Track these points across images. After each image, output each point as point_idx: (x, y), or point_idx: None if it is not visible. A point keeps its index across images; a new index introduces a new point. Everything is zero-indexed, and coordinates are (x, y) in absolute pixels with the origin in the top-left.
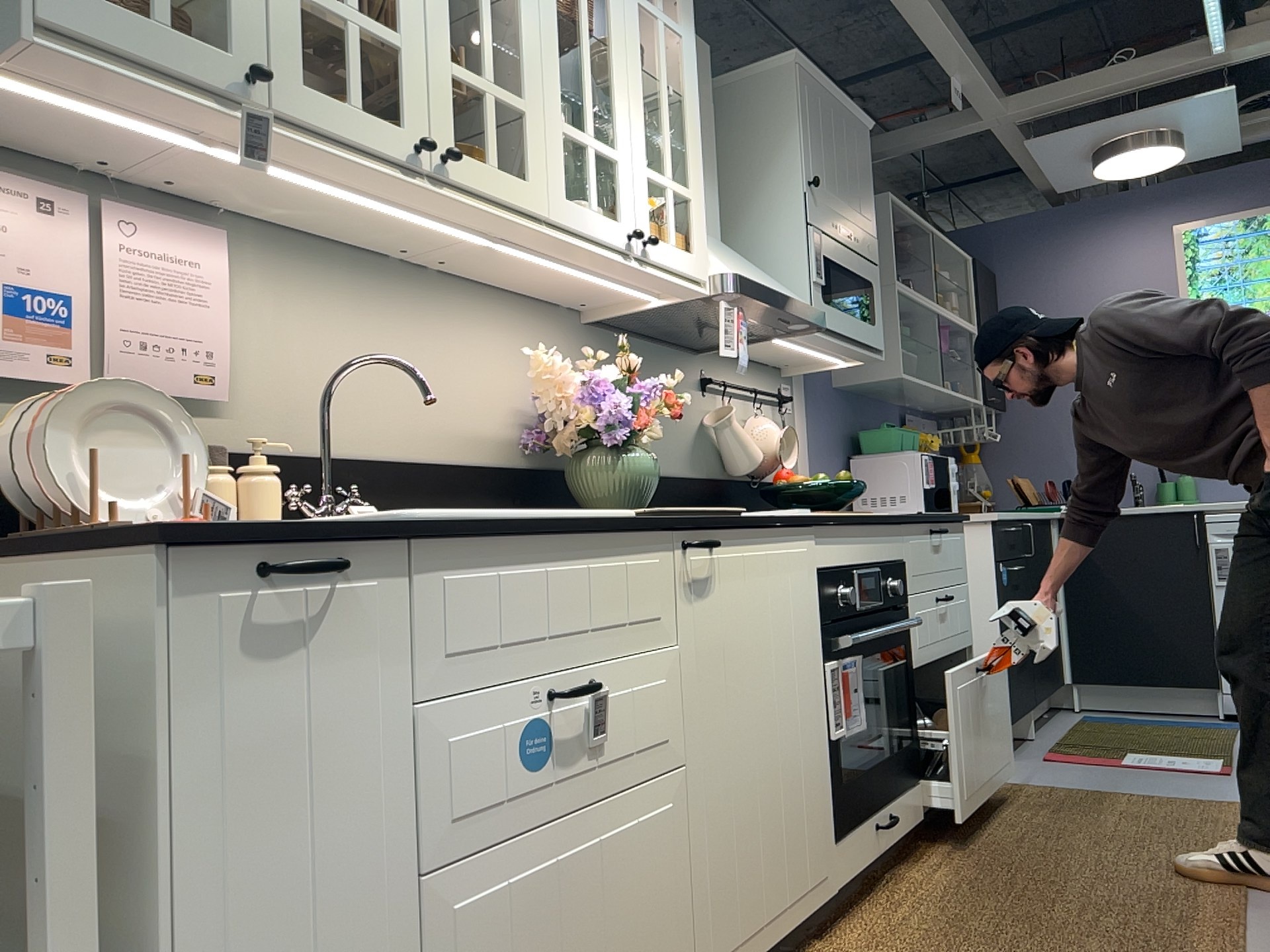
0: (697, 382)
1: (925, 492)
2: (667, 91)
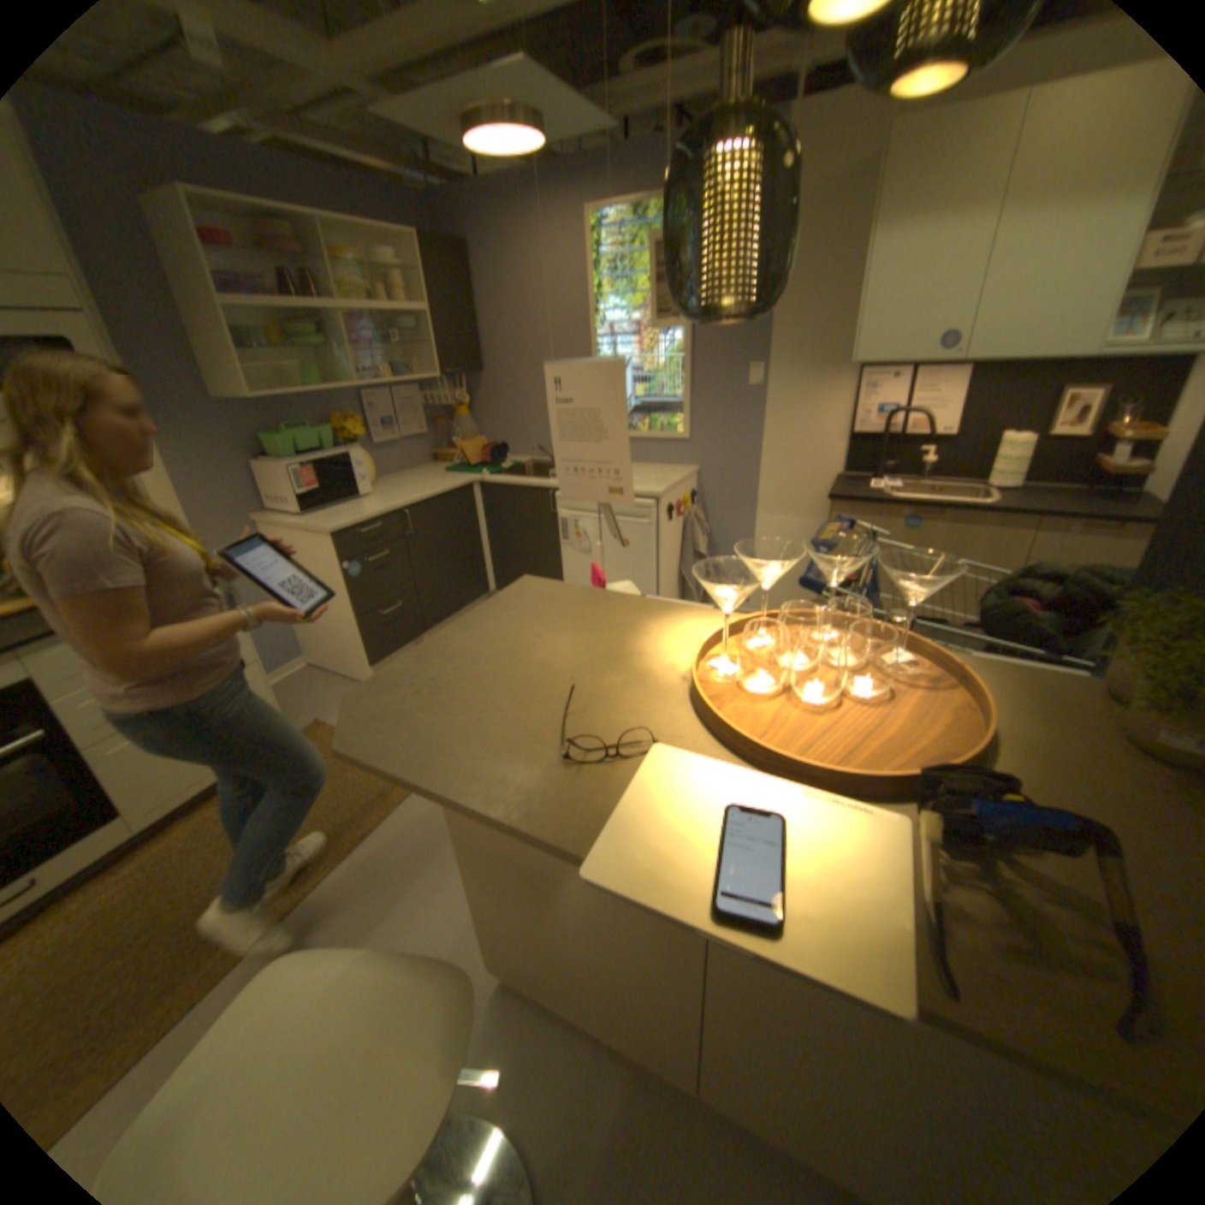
0: None
1: (301, 497)
2: None
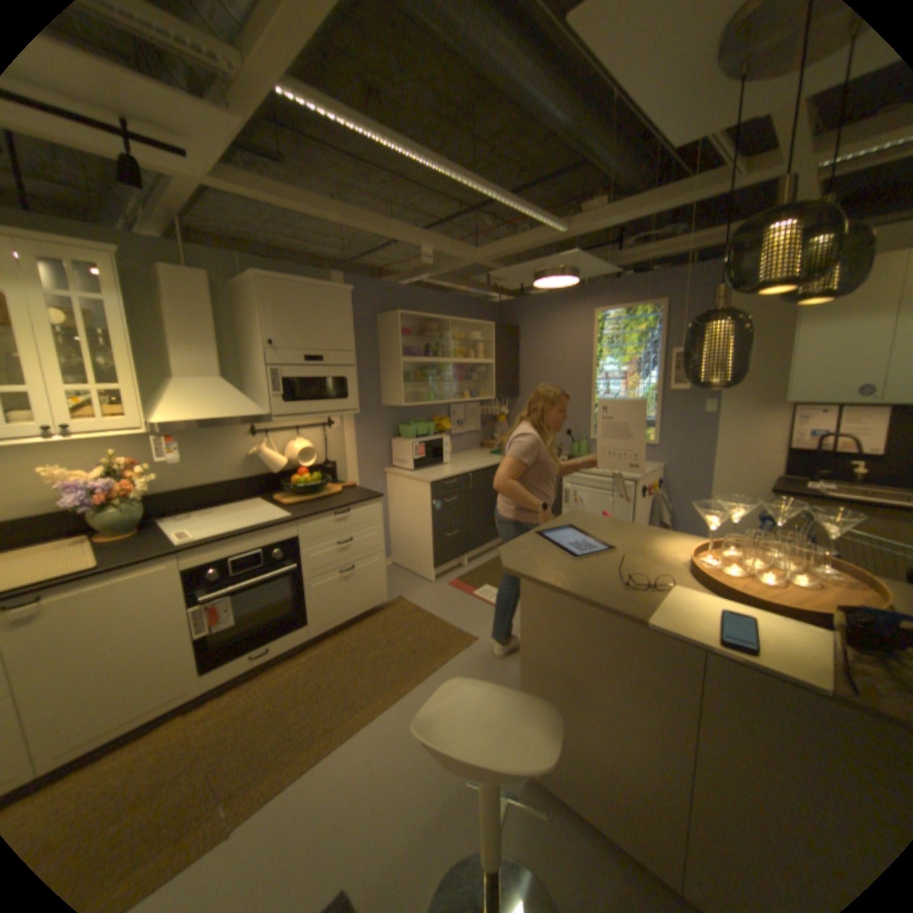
0: (244, 433)
1: (415, 460)
2: (86, 336)
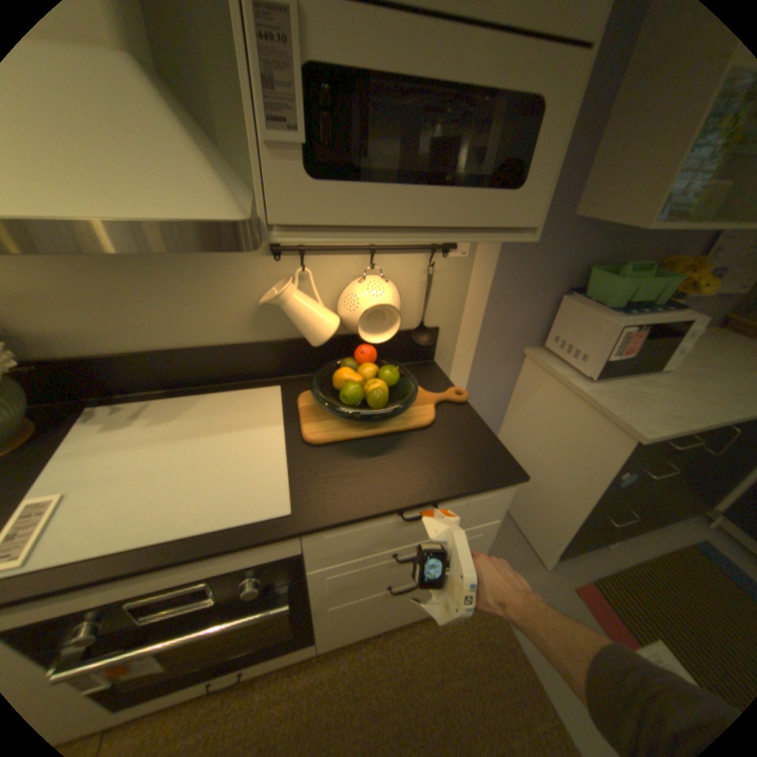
0: None
1: (609, 361)
2: None
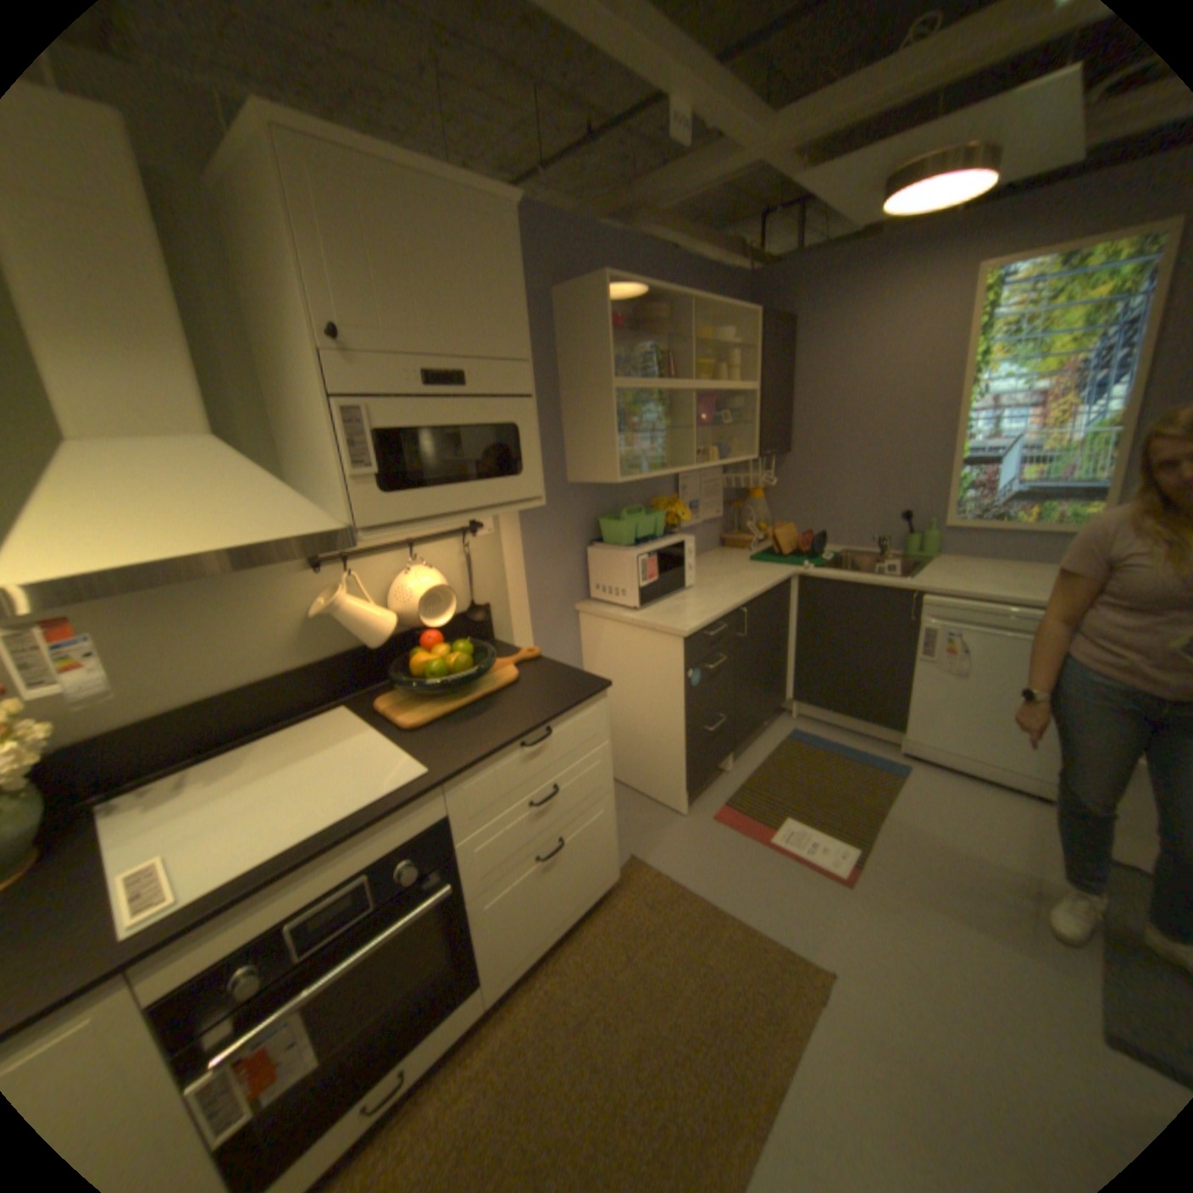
0: (292, 566)
1: (640, 588)
2: None
